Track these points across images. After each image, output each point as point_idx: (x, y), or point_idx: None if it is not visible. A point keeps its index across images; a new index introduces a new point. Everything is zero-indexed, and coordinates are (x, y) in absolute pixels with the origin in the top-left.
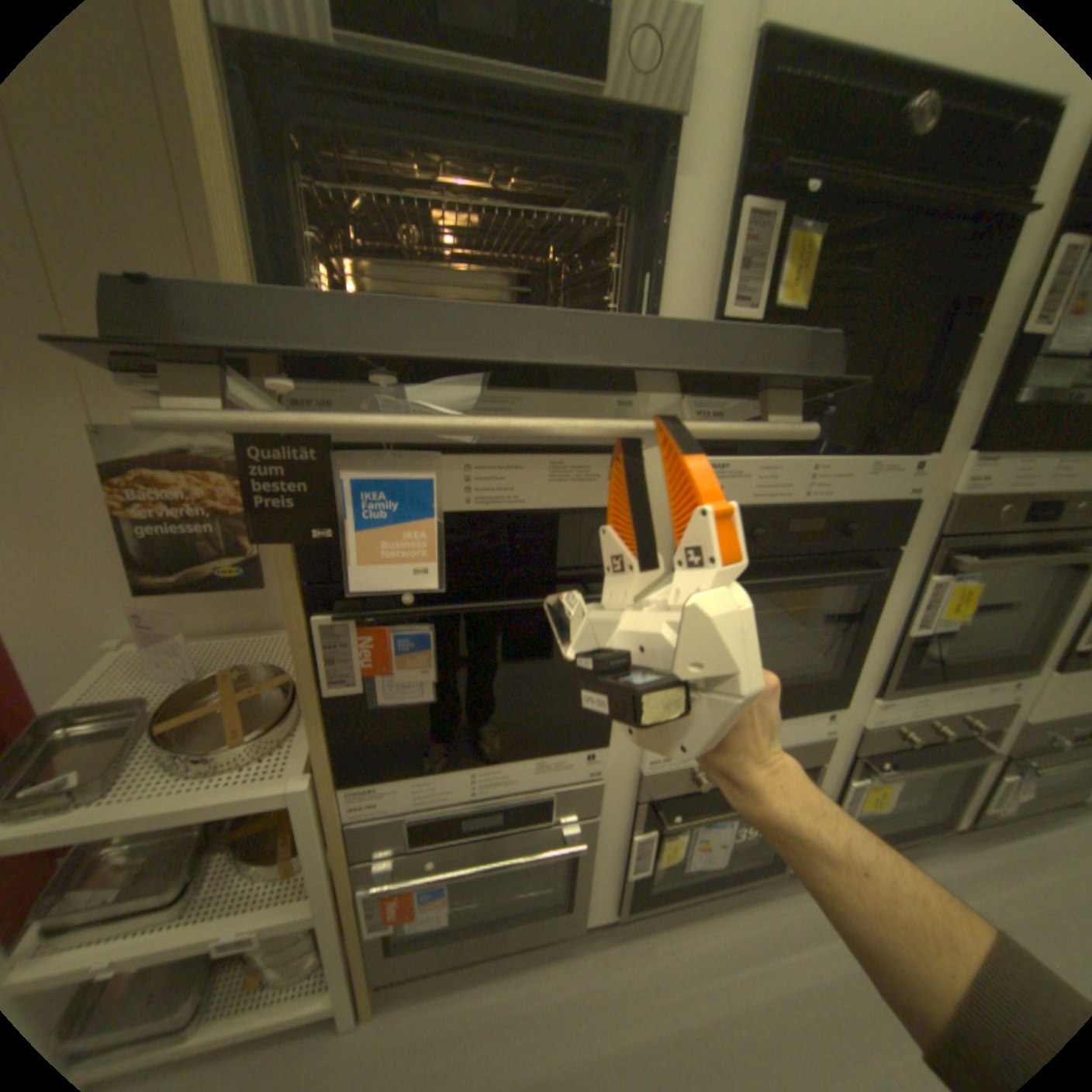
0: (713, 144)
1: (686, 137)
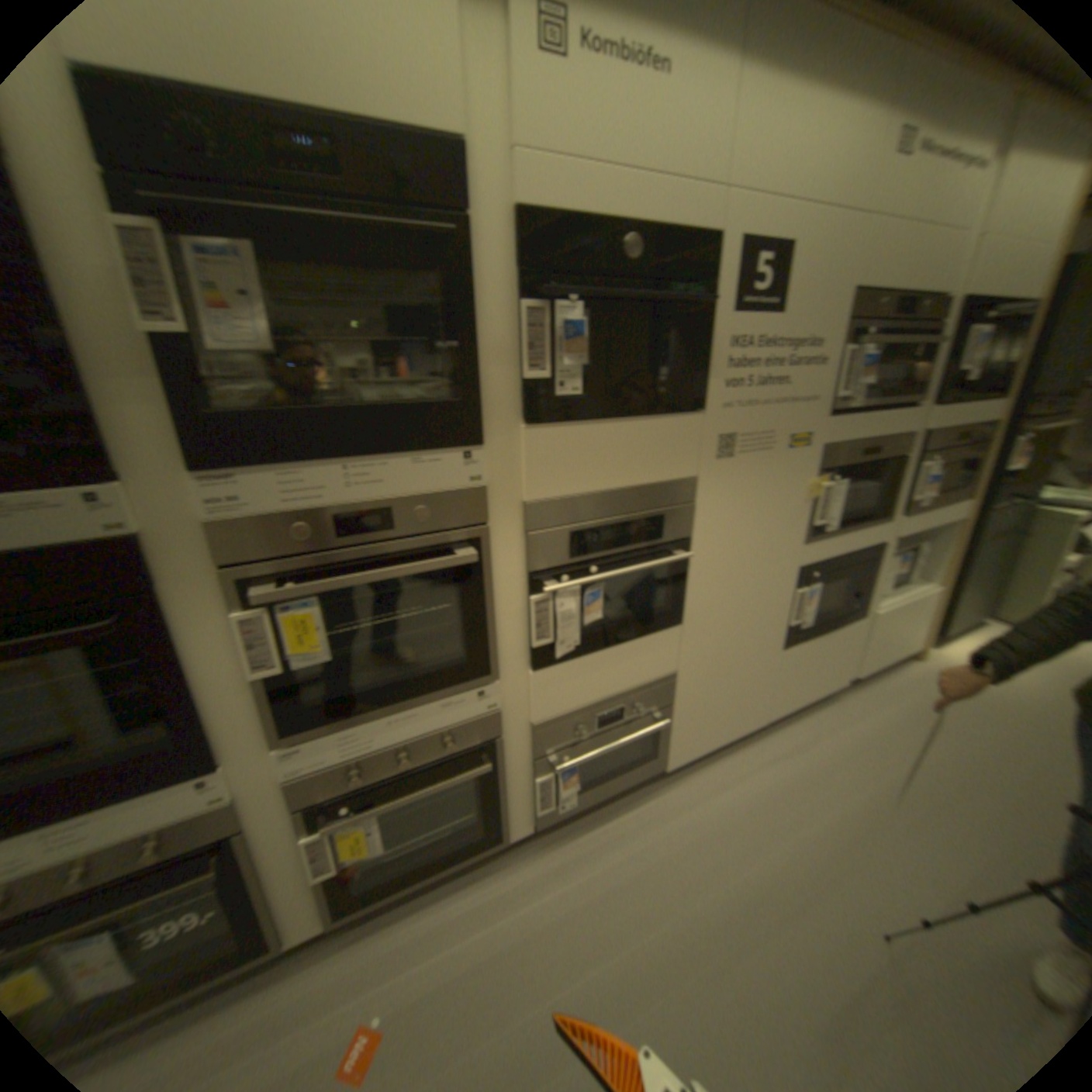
0: None
1: None
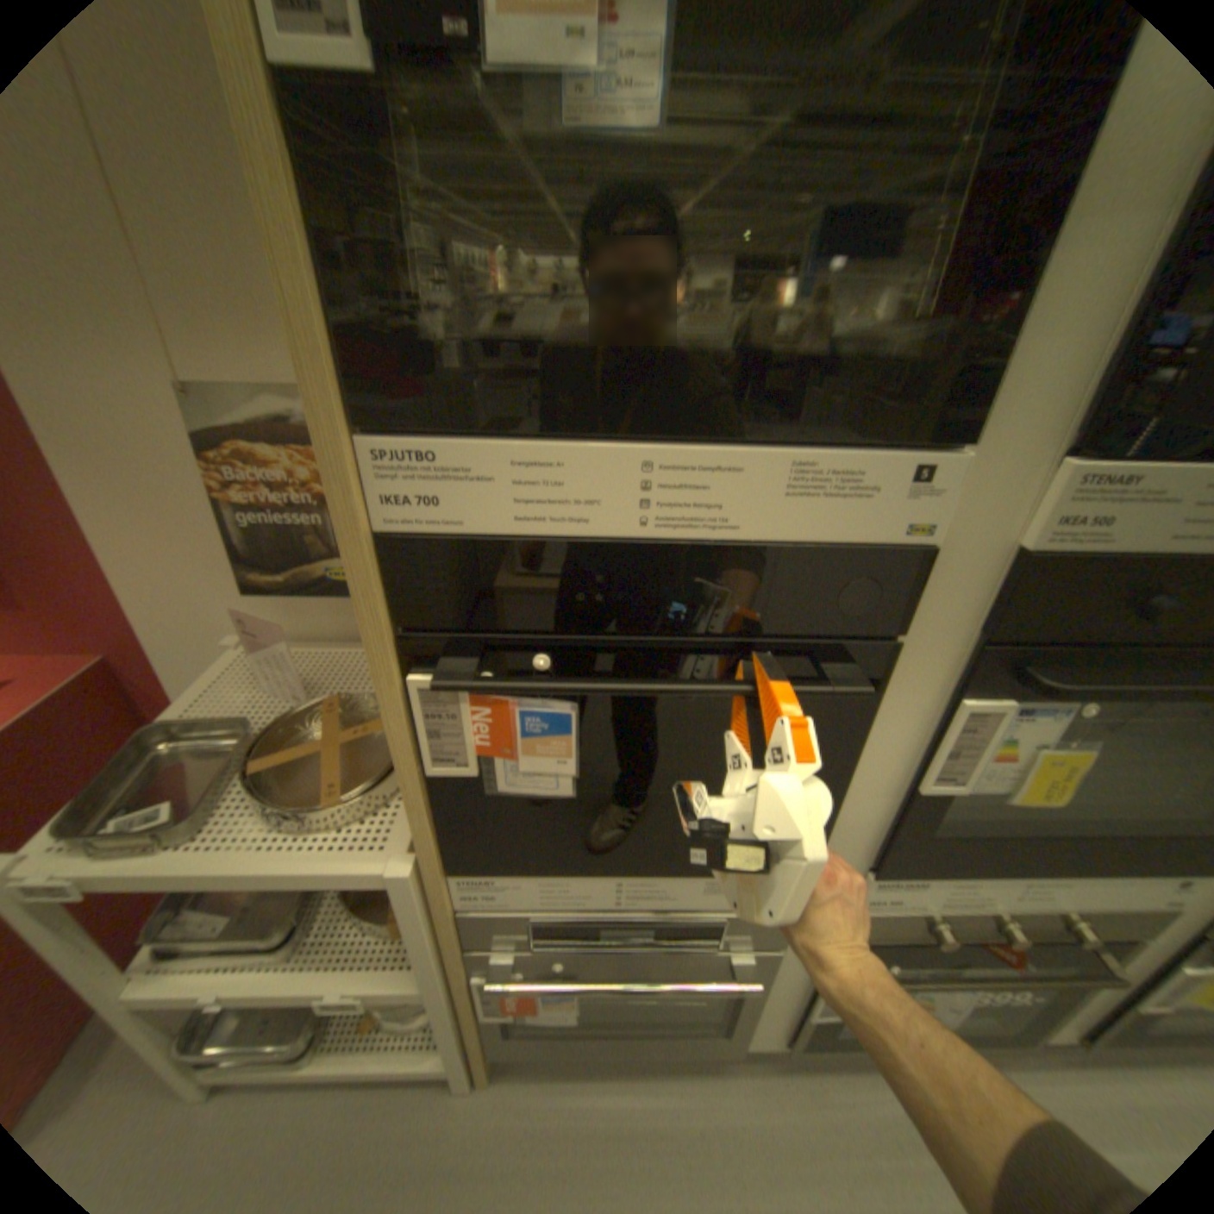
0: None
1: None
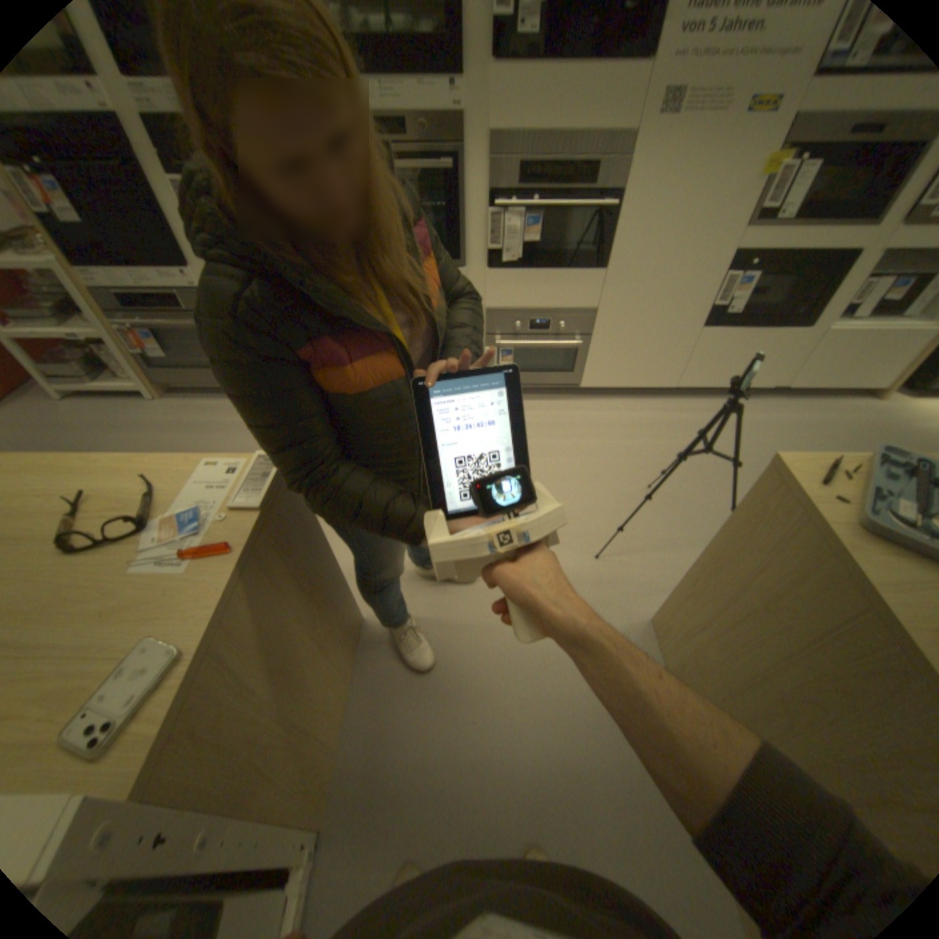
0: None
1: None
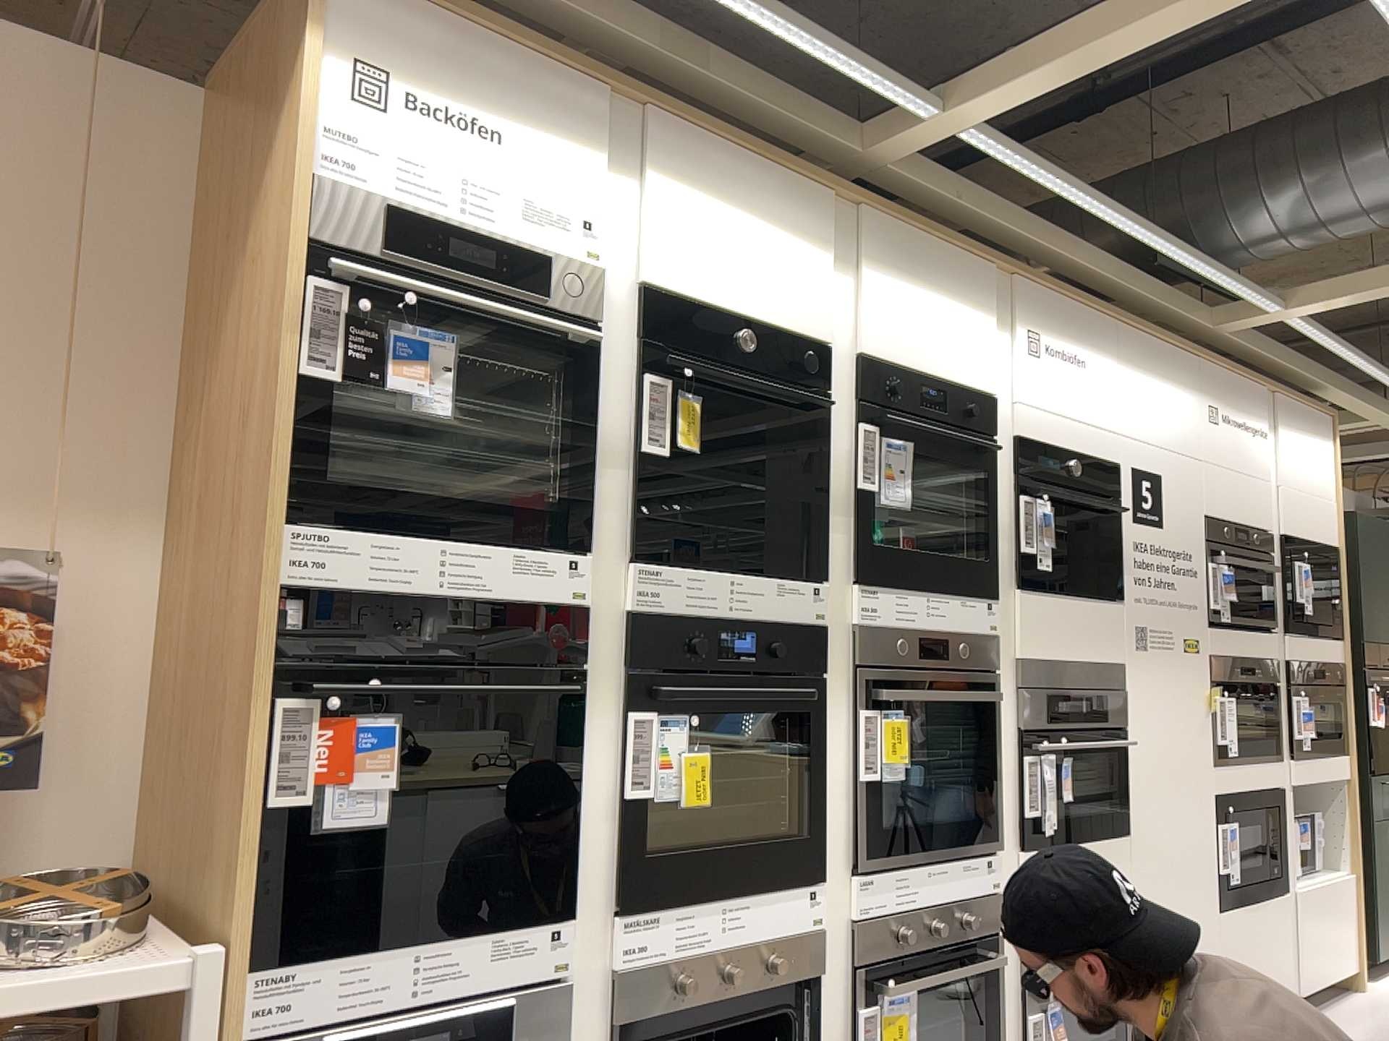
0: (622, 349)
1: (606, 344)
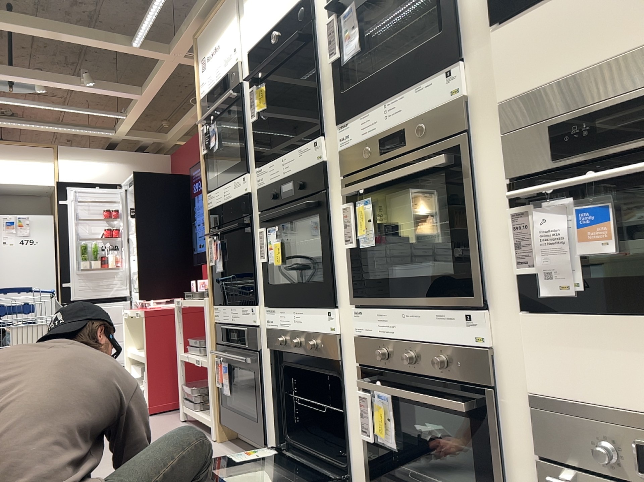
0: (247, 84)
1: (243, 87)
